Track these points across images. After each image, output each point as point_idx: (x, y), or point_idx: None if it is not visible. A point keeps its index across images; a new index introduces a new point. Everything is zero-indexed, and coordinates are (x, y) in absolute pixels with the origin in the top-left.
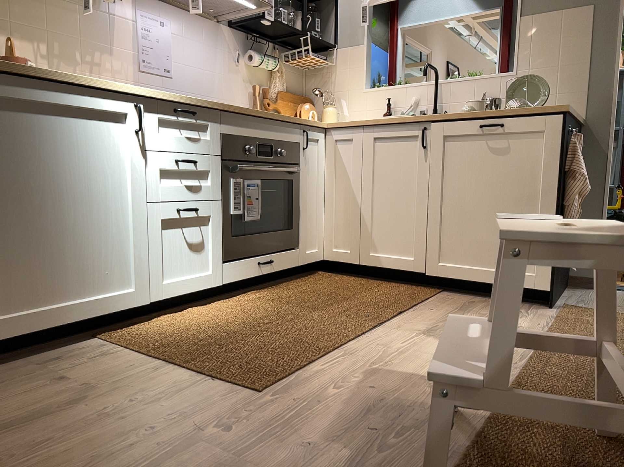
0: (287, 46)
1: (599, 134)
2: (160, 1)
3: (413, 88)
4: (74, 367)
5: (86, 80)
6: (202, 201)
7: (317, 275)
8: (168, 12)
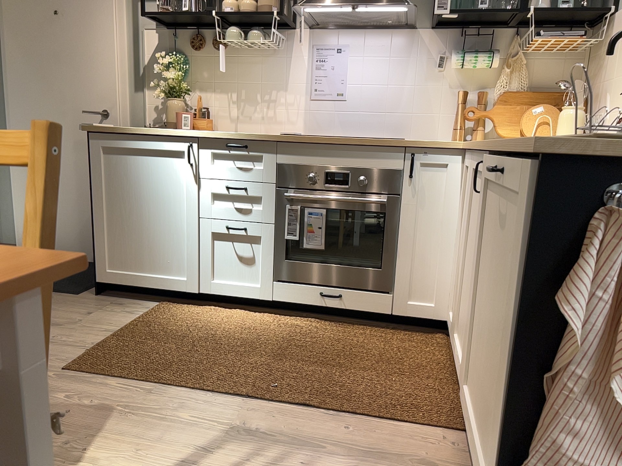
0: (540, 26)
1: None
2: (337, 27)
3: None
4: (107, 312)
5: (157, 129)
6: (251, 223)
7: (427, 338)
8: (345, 35)
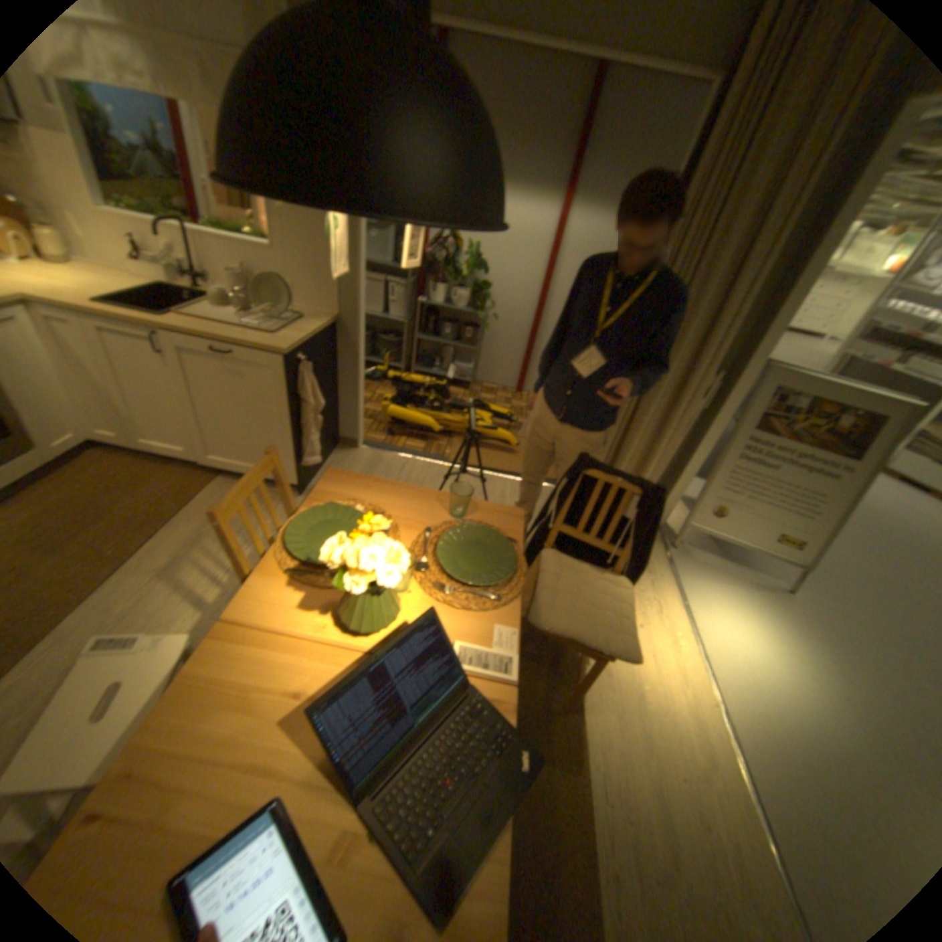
0: None
1: (355, 330)
2: None
3: (165, 227)
4: None
5: None
6: None
7: (87, 458)
8: None
